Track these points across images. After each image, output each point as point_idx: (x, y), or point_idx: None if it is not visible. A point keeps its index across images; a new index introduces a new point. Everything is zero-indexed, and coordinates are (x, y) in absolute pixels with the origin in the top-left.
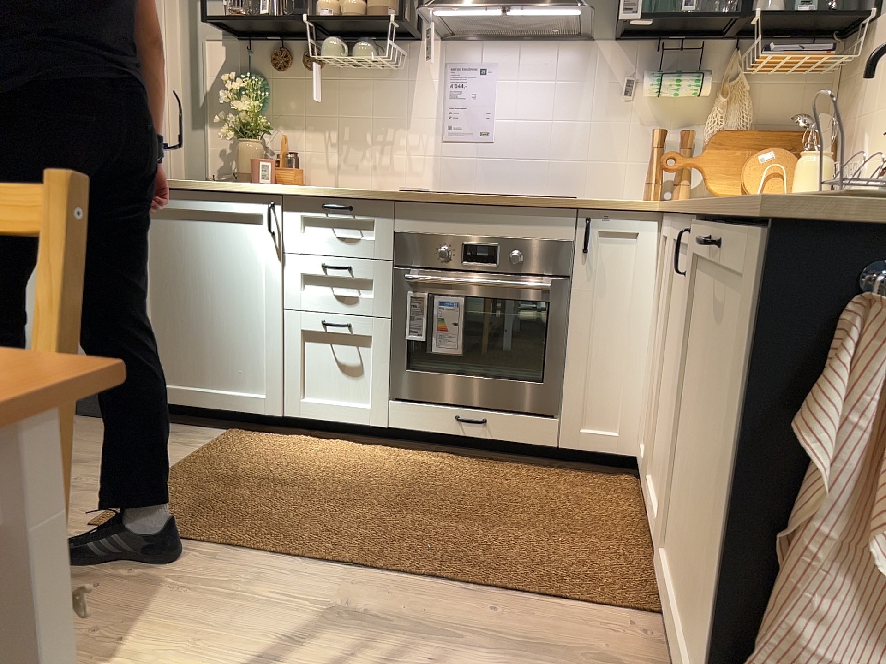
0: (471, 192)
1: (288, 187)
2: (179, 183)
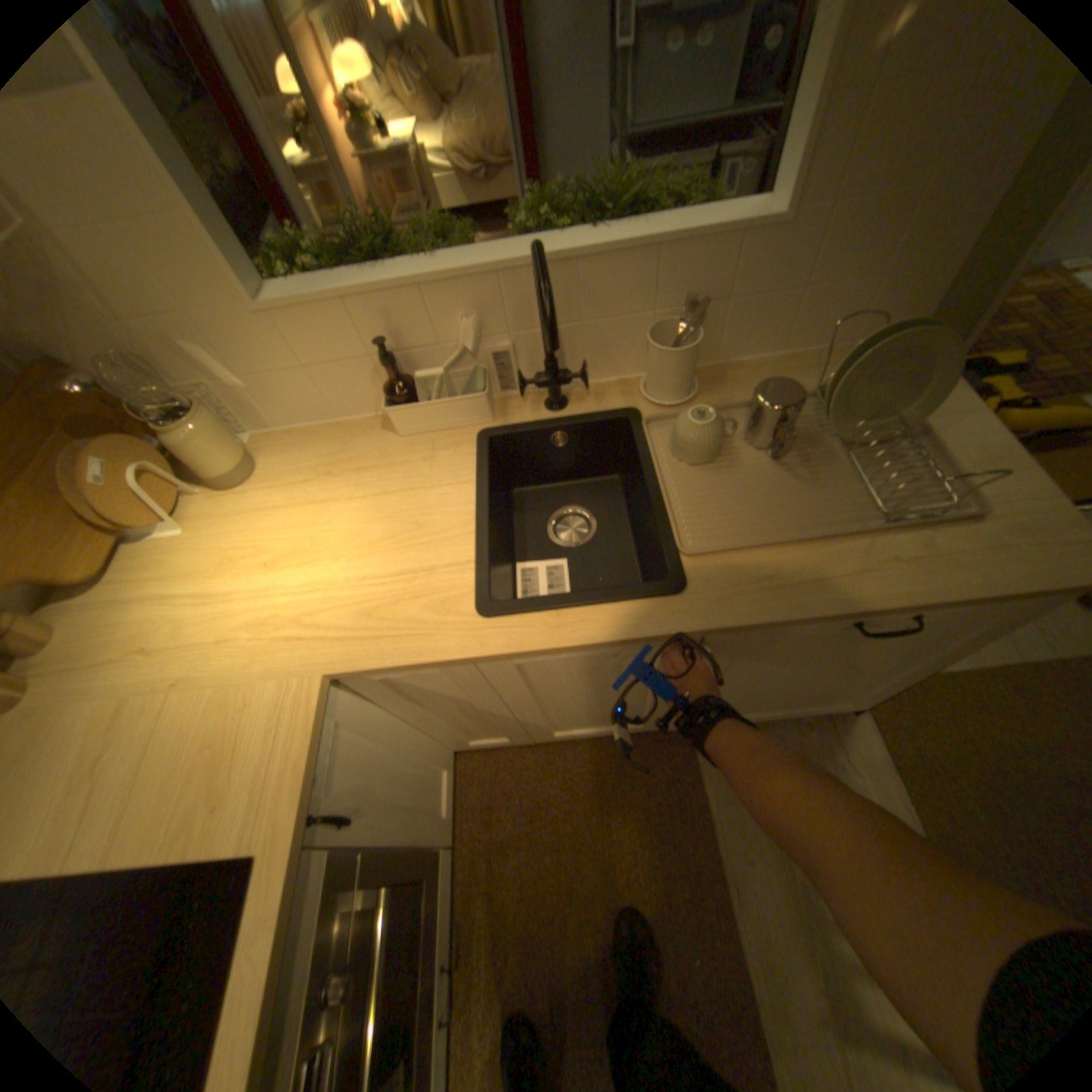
0: None
1: None
2: None
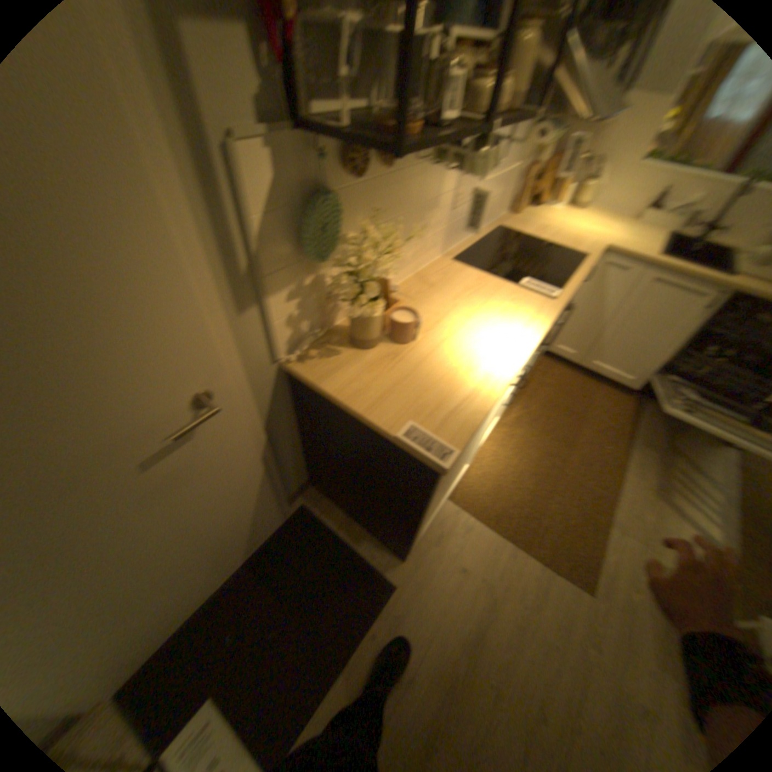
0: (459, 242)
1: (523, 344)
2: (488, 416)
